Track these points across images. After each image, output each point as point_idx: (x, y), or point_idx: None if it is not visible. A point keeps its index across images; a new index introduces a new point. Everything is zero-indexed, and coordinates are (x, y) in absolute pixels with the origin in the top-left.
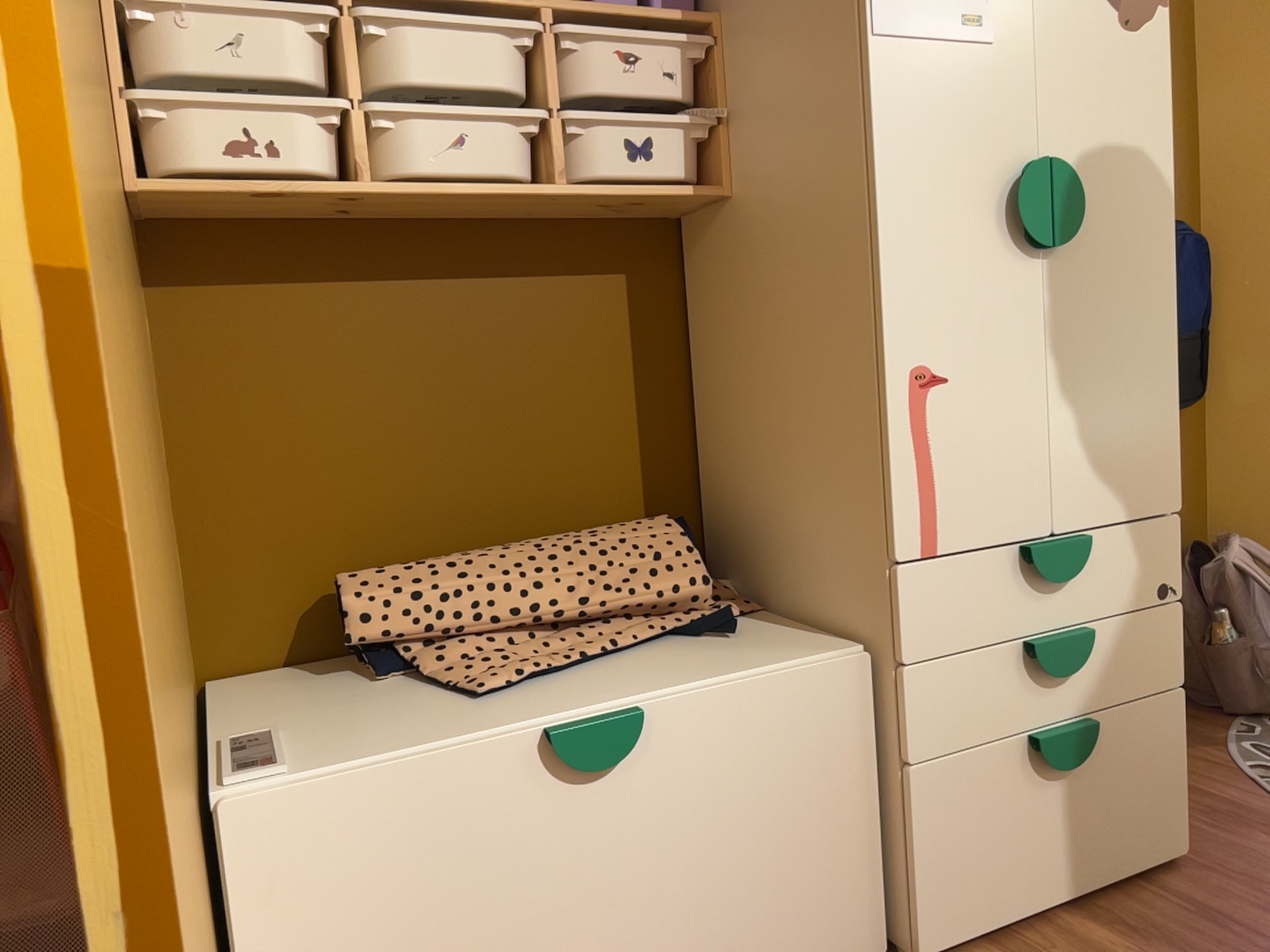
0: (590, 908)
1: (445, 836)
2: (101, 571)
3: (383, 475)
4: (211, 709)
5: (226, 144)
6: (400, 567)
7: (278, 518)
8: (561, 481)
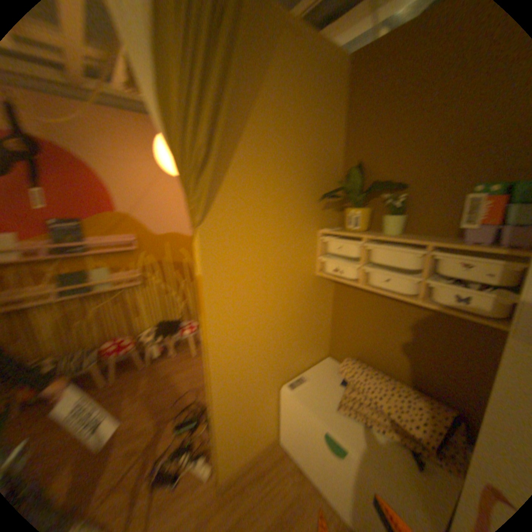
0: (330, 473)
1: (307, 429)
2: (209, 374)
3: (371, 341)
4: (316, 365)
5: (334, 268)
6: (366, 364)
7: (347, 336)
8: (424, 374)
